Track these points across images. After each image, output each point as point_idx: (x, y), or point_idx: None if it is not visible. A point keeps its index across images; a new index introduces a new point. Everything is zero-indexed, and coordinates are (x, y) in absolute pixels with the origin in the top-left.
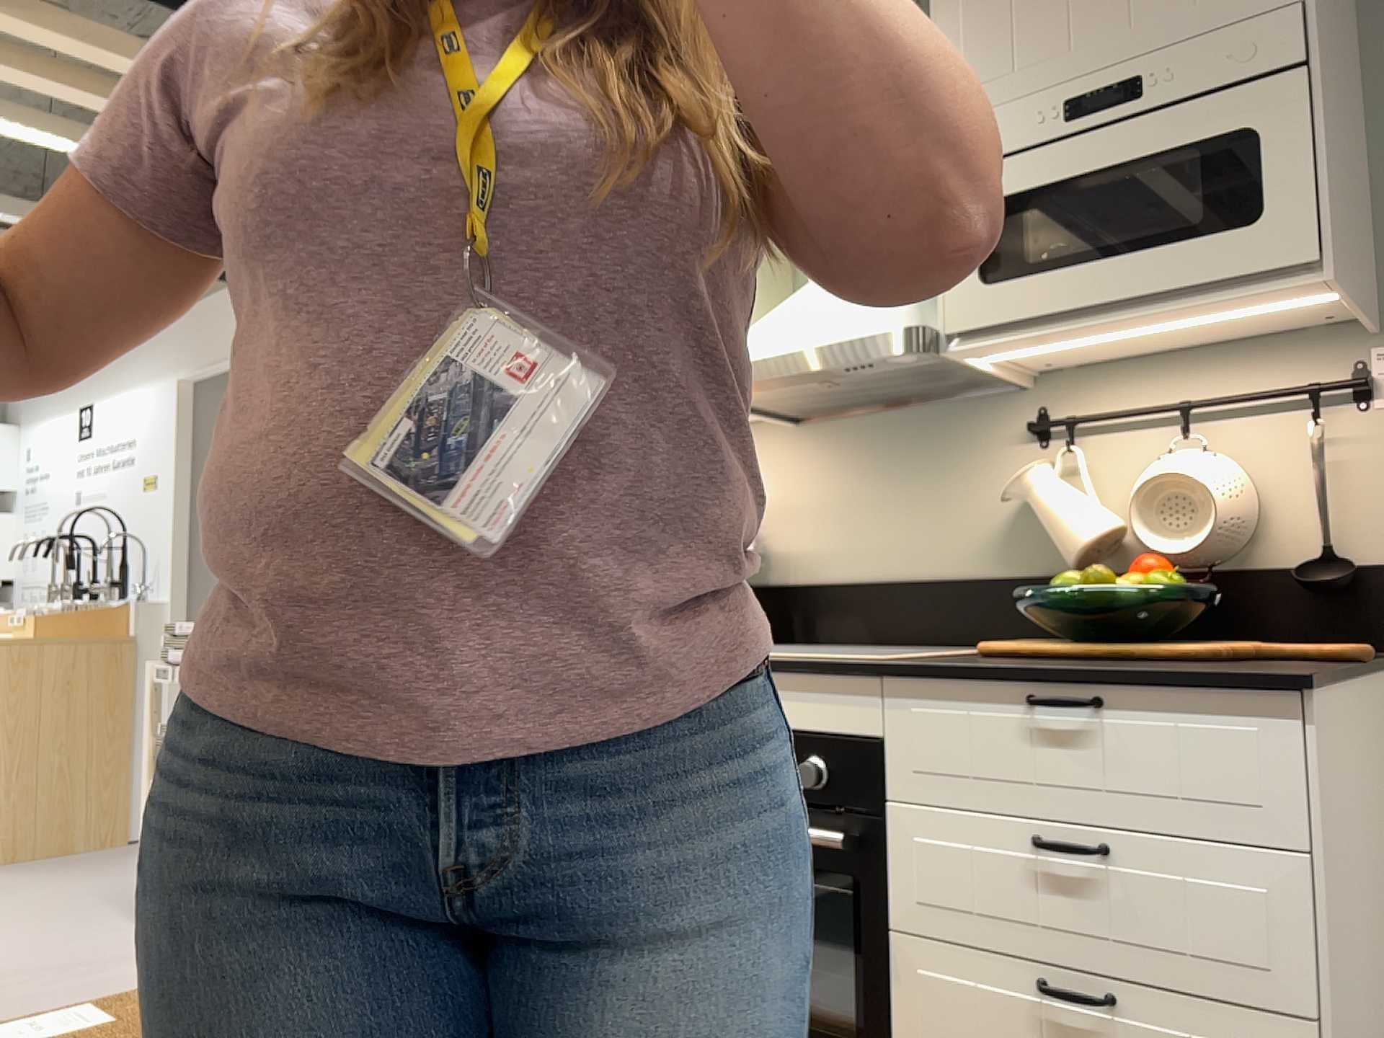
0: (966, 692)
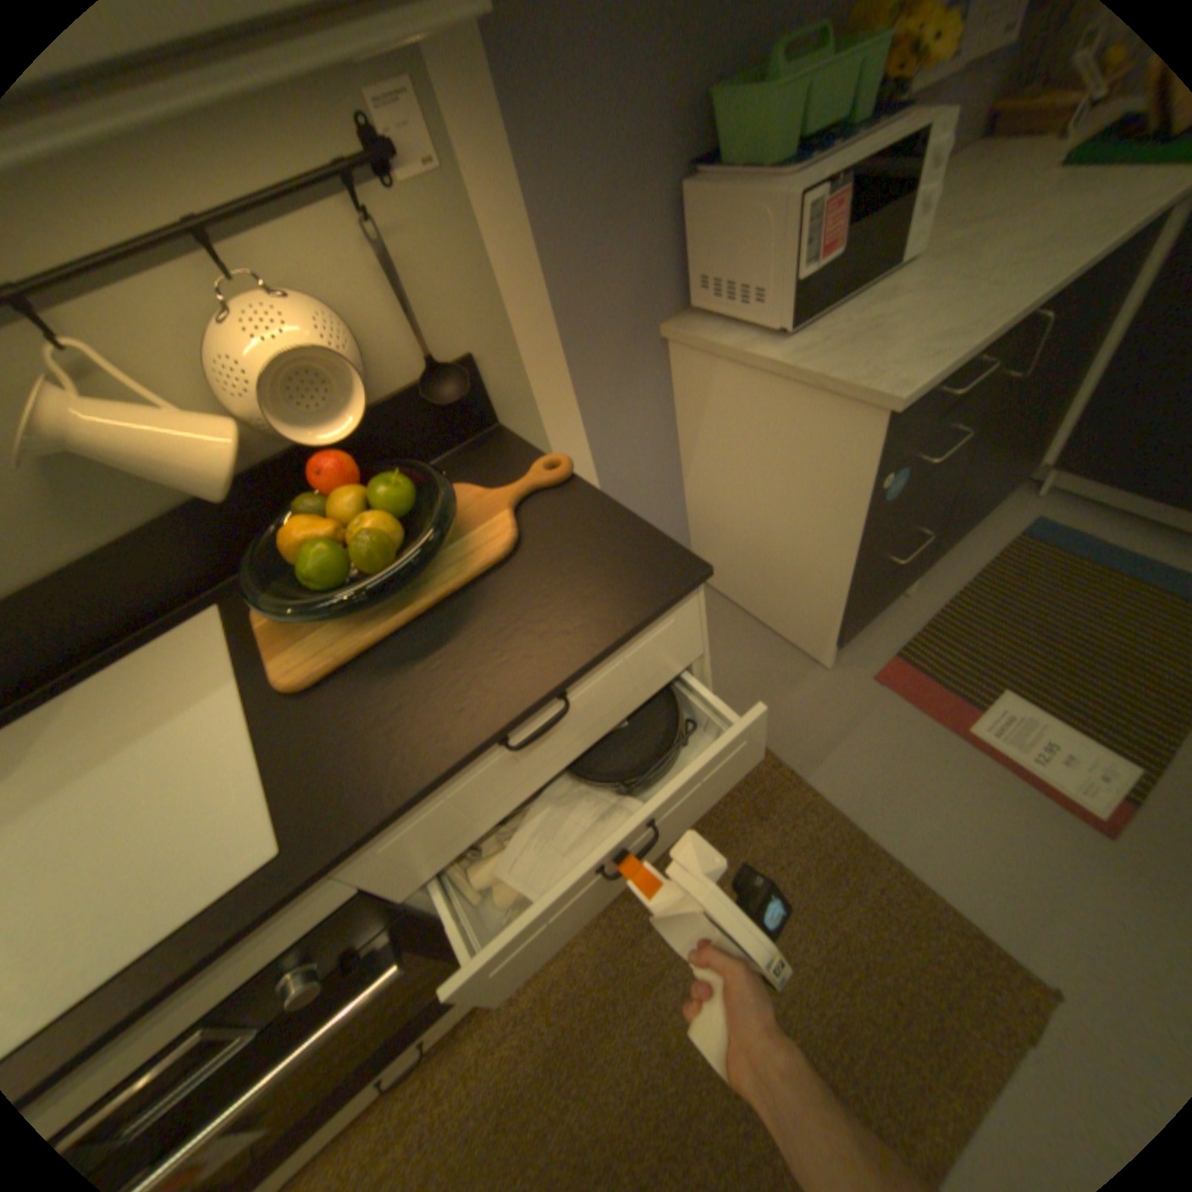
0: (426, 795)
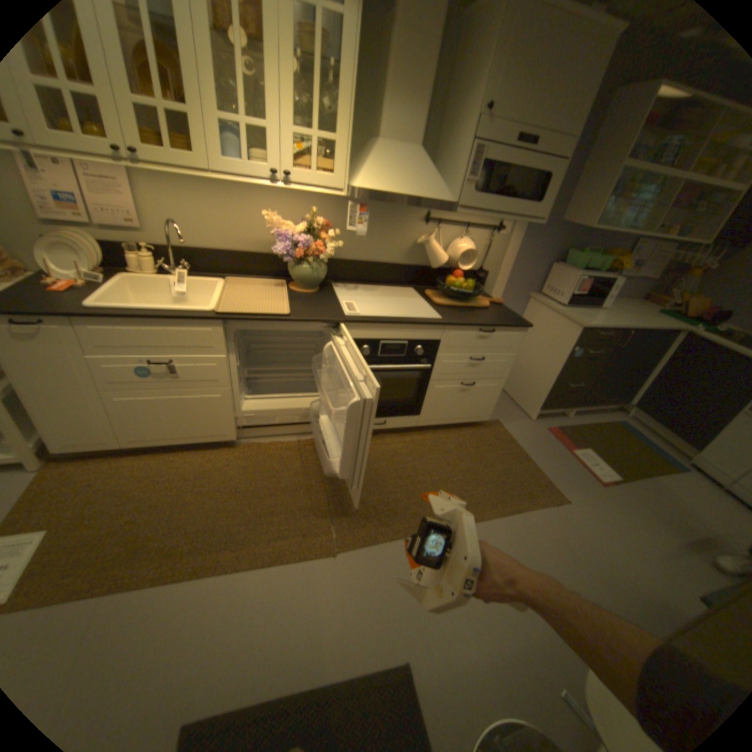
0: (465, 329)
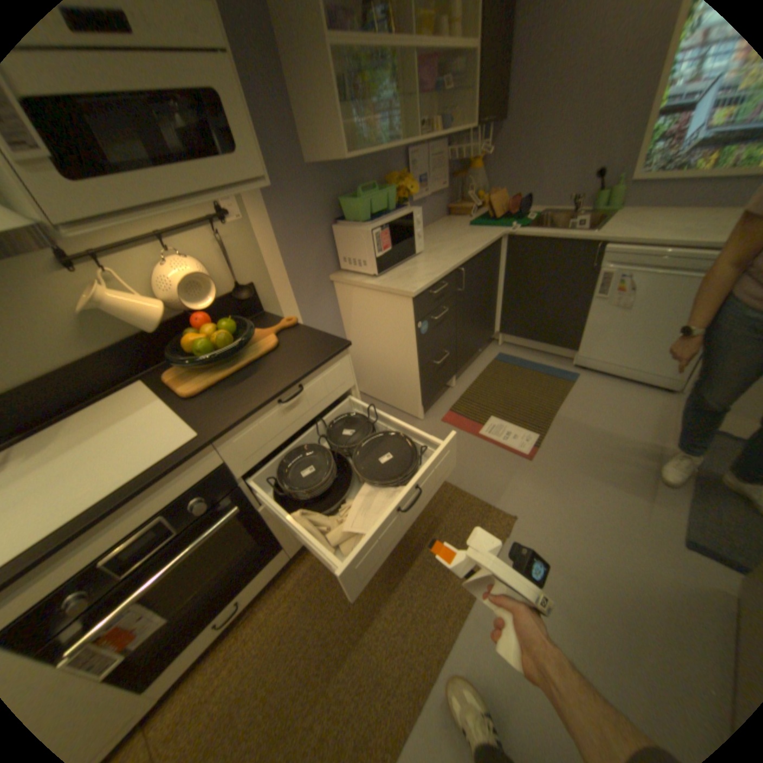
0: (252, 419)
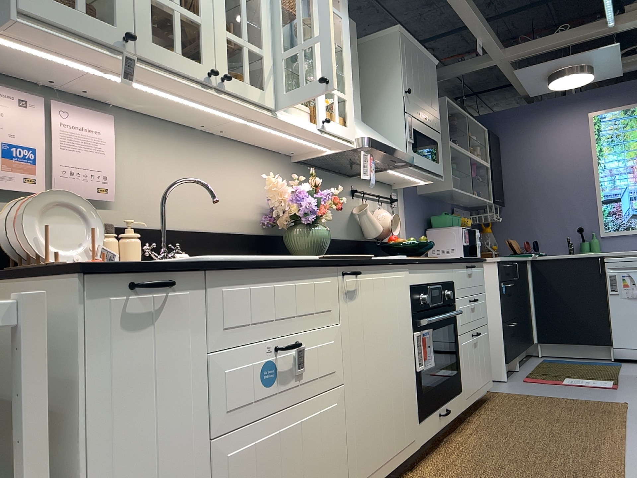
0: (462, 266)
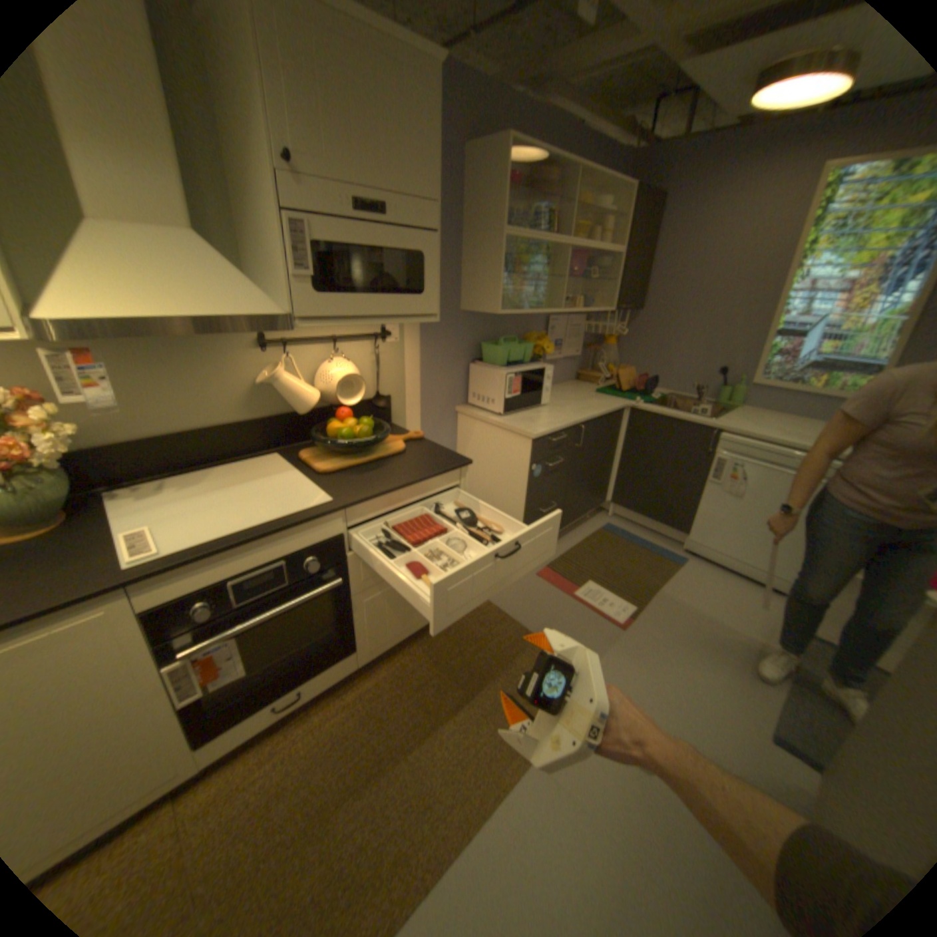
0: (378, 501)
